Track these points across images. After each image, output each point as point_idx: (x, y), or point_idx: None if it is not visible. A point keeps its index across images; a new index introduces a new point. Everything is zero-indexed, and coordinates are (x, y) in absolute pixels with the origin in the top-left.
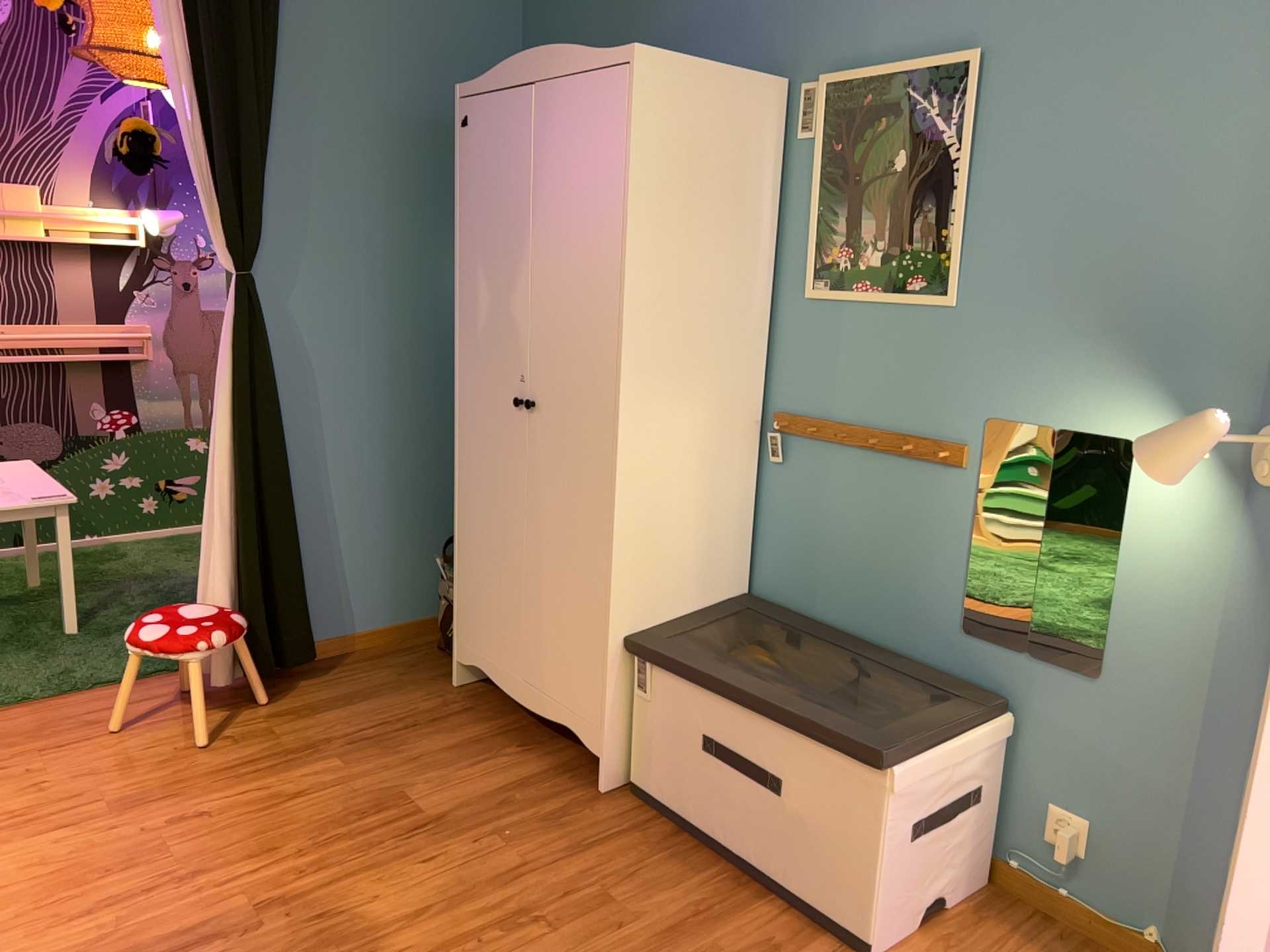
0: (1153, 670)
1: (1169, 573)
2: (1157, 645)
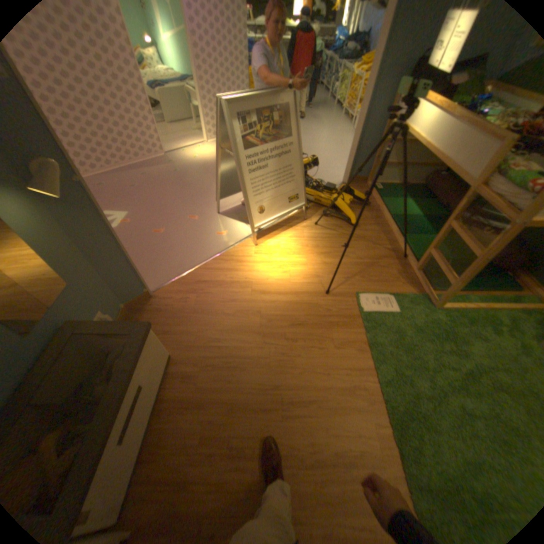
0: (67, 264)
1: (42, 236)
2: (62, 257)
